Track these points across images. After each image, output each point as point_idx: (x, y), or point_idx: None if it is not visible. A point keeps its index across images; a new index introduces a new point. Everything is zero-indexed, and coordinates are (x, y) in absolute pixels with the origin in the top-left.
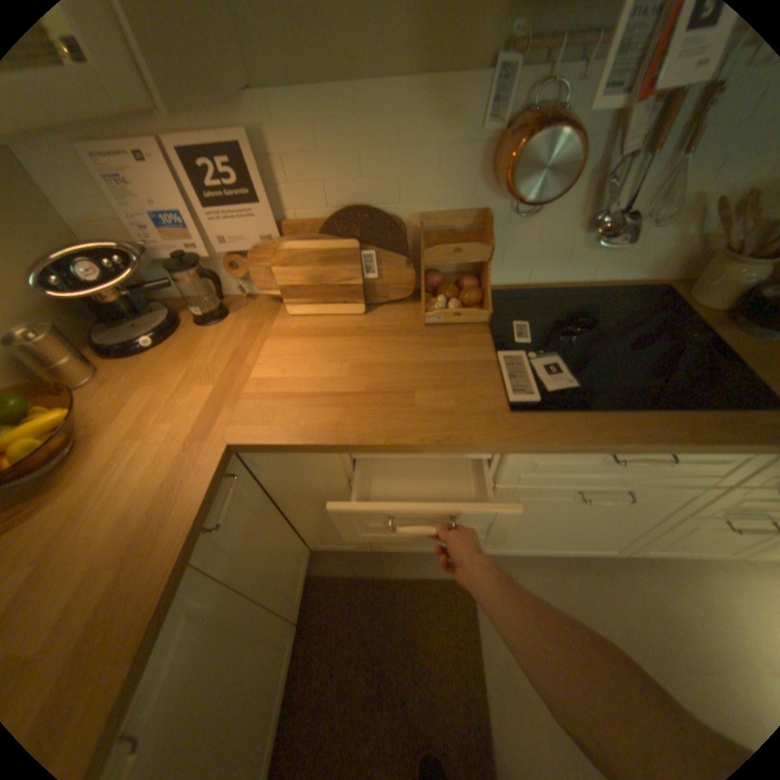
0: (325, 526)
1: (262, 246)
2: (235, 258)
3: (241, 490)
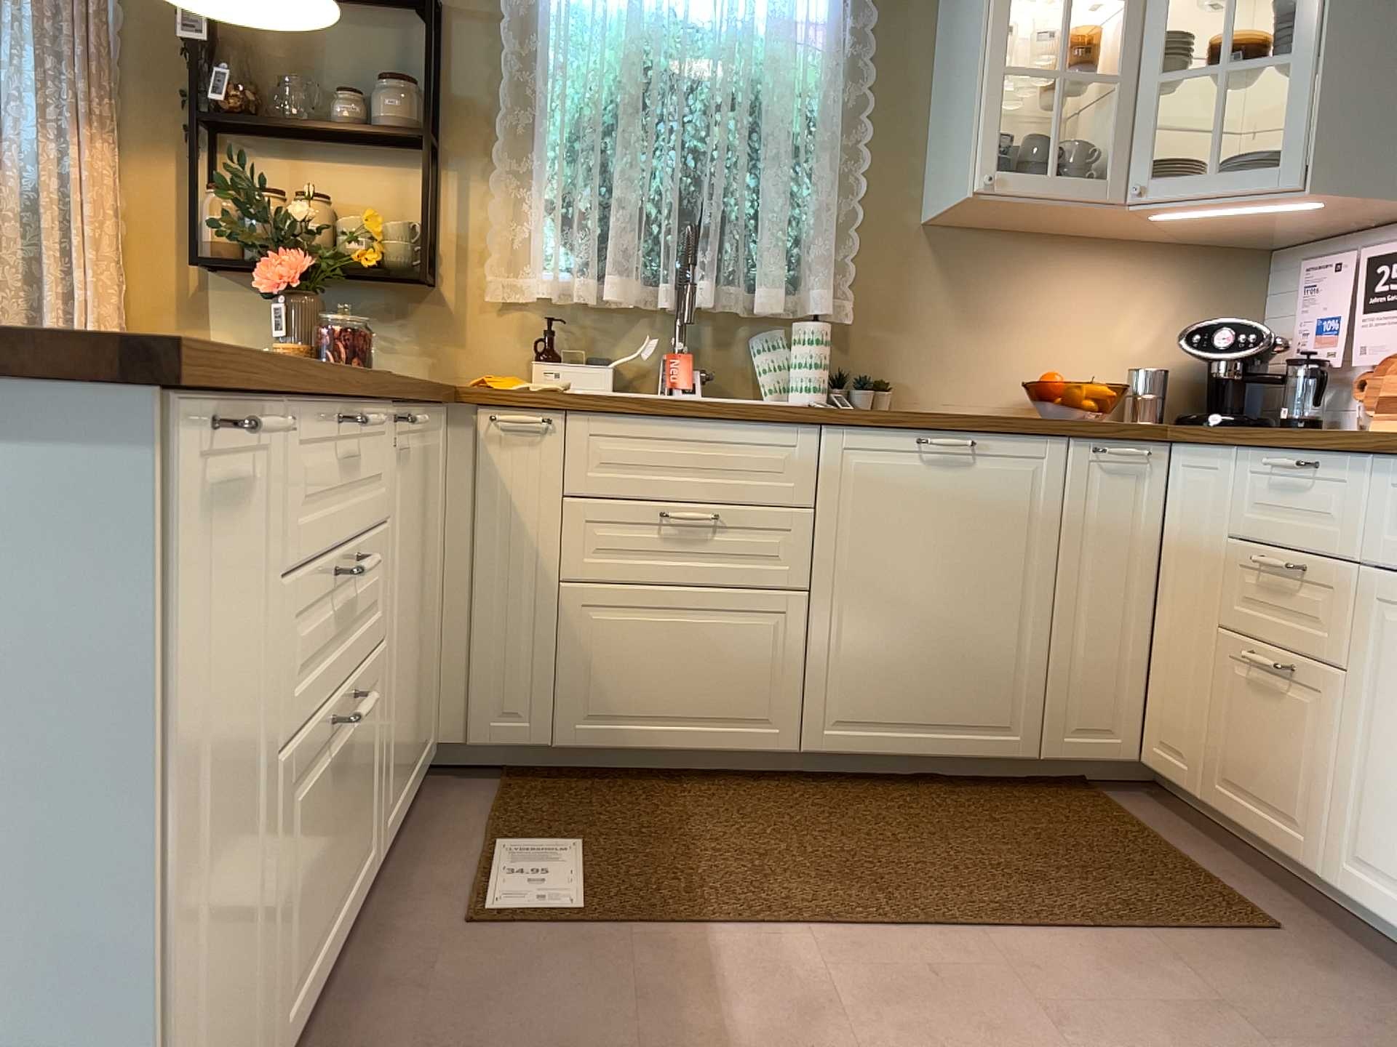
0: (1179, 665)
1: (1396, 358)
2: (1369, 377)
3: (1145, 490)
